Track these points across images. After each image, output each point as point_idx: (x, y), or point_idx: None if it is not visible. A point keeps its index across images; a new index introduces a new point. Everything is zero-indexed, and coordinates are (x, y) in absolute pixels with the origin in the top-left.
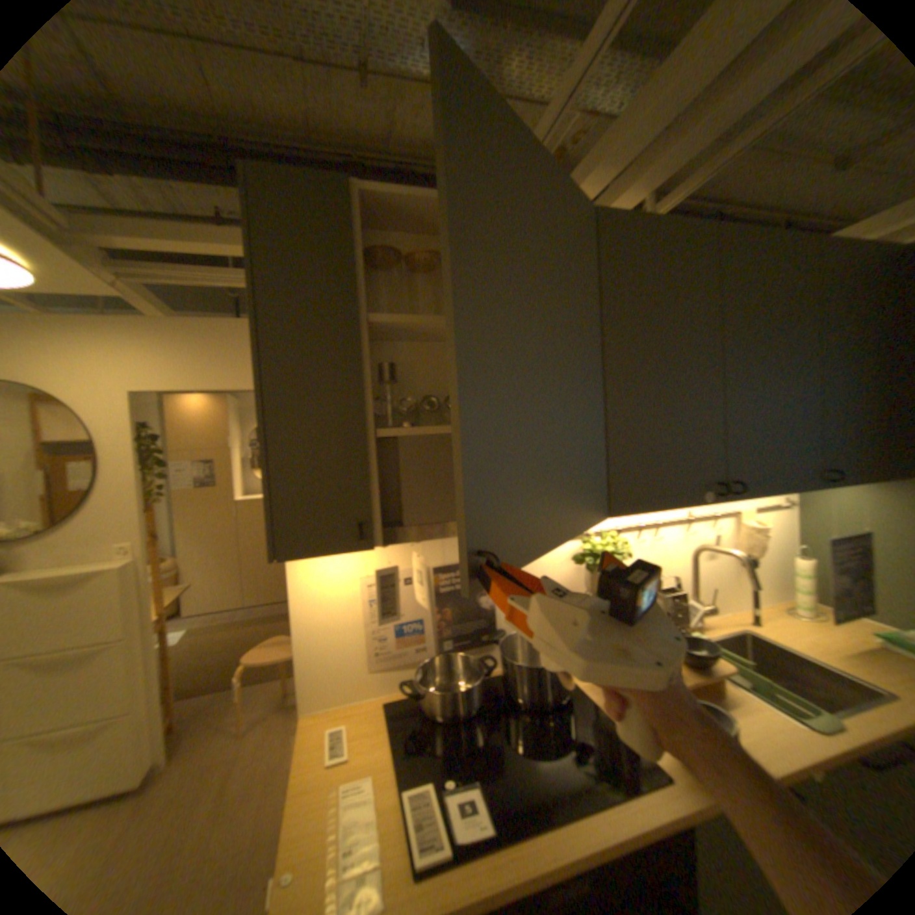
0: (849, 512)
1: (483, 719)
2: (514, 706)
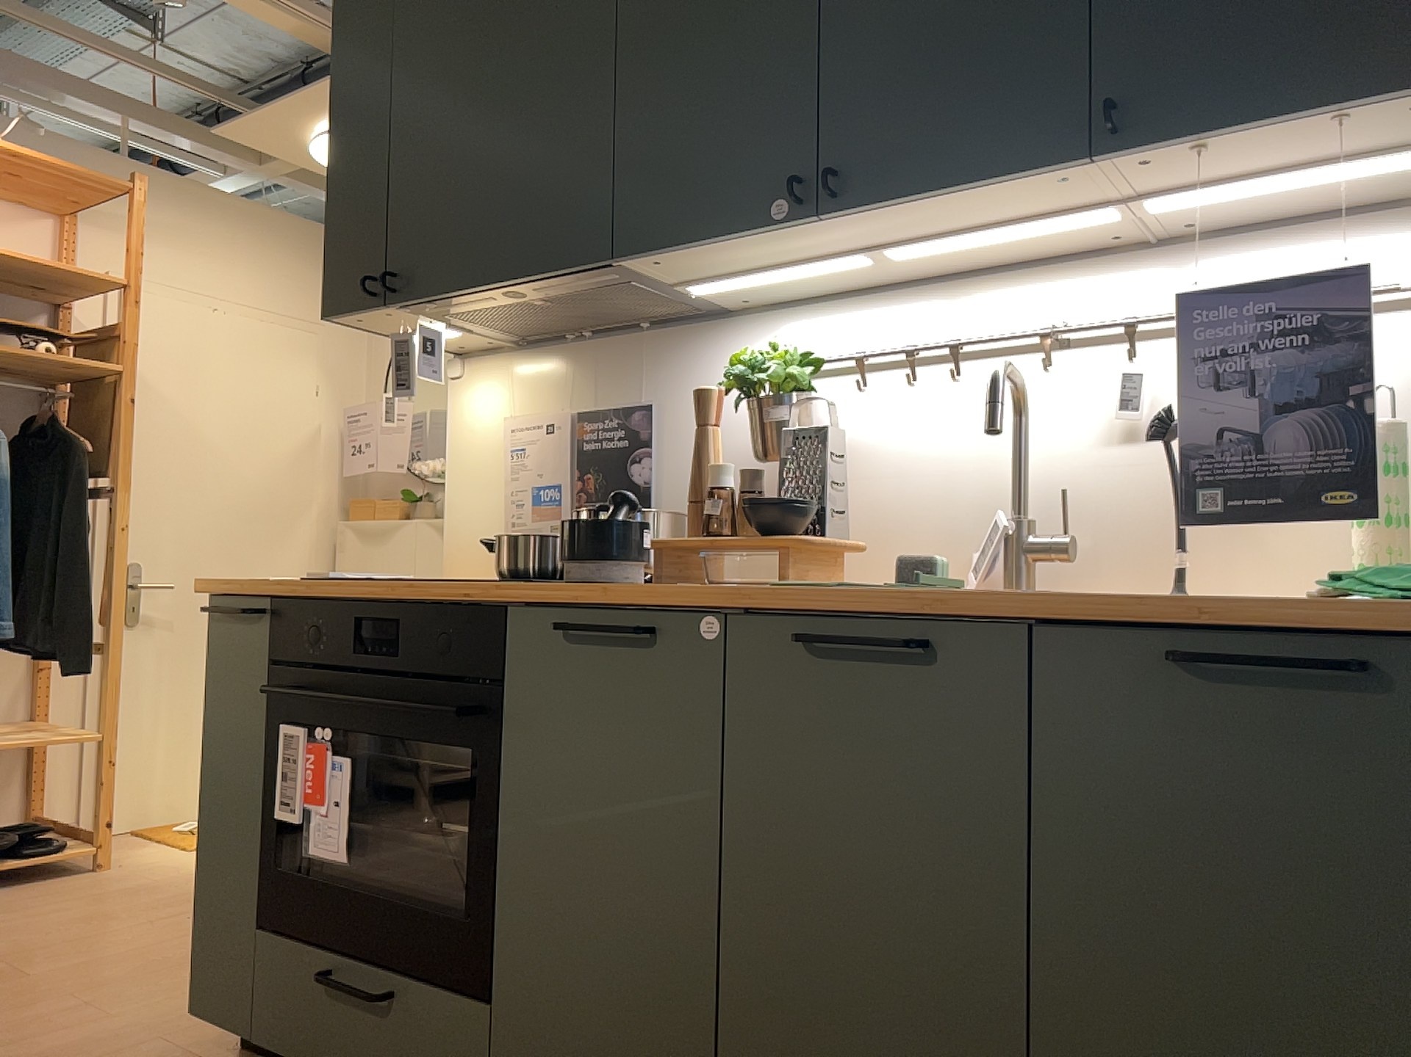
0: None
1: None
2: None
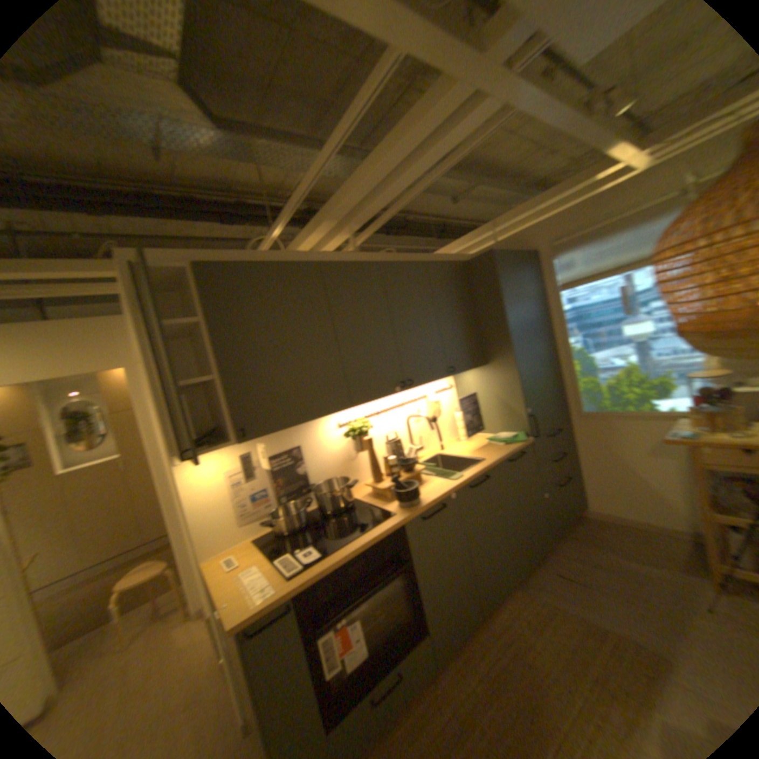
0: (471, 385)
1: (310, 528)
2: (325, 518)
